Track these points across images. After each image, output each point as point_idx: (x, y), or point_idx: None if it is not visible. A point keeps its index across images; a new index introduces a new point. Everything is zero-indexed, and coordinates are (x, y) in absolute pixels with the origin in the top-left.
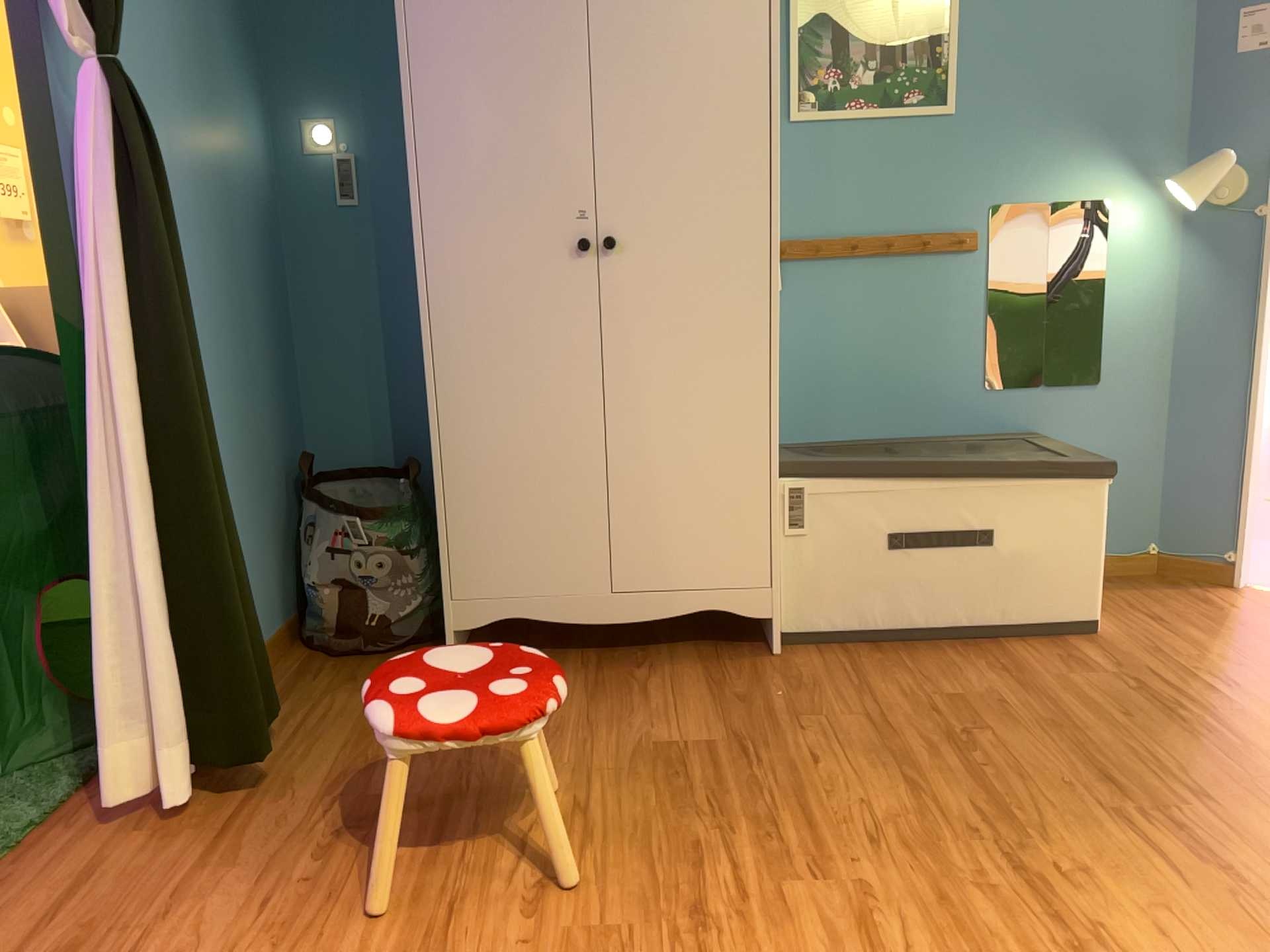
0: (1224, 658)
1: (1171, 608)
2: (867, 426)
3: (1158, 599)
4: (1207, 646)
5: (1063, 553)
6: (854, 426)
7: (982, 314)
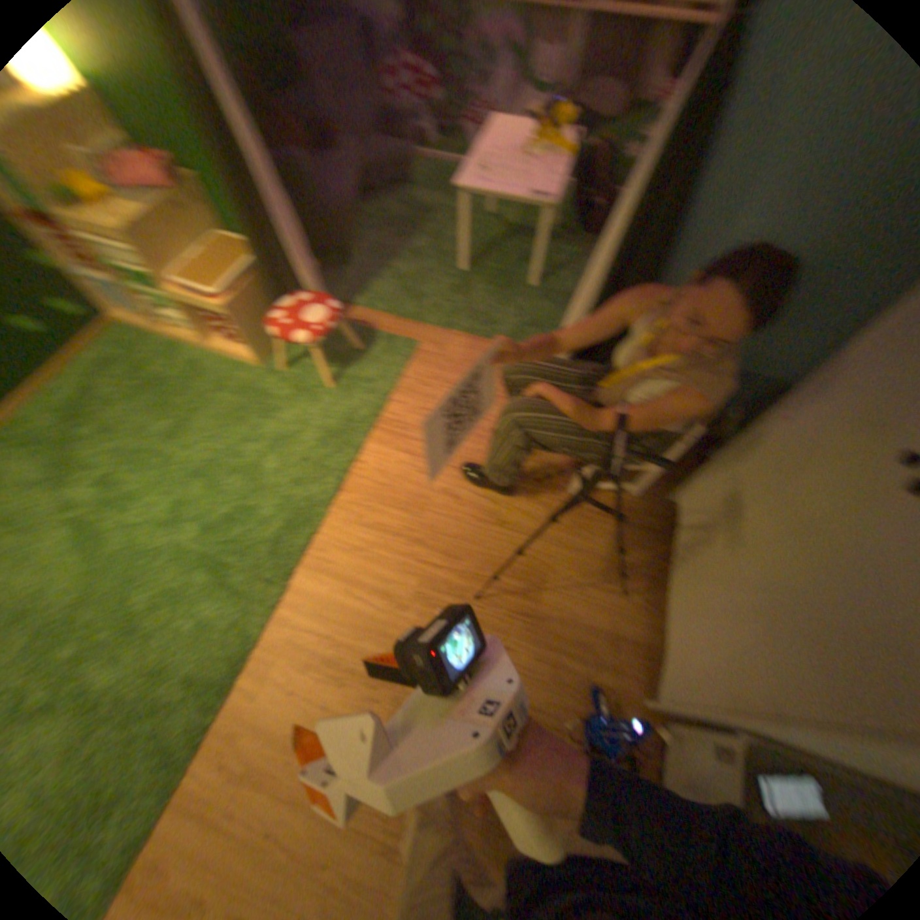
0: None
1: None
2: None
3: None
4: None
5: None
6: None
7: None
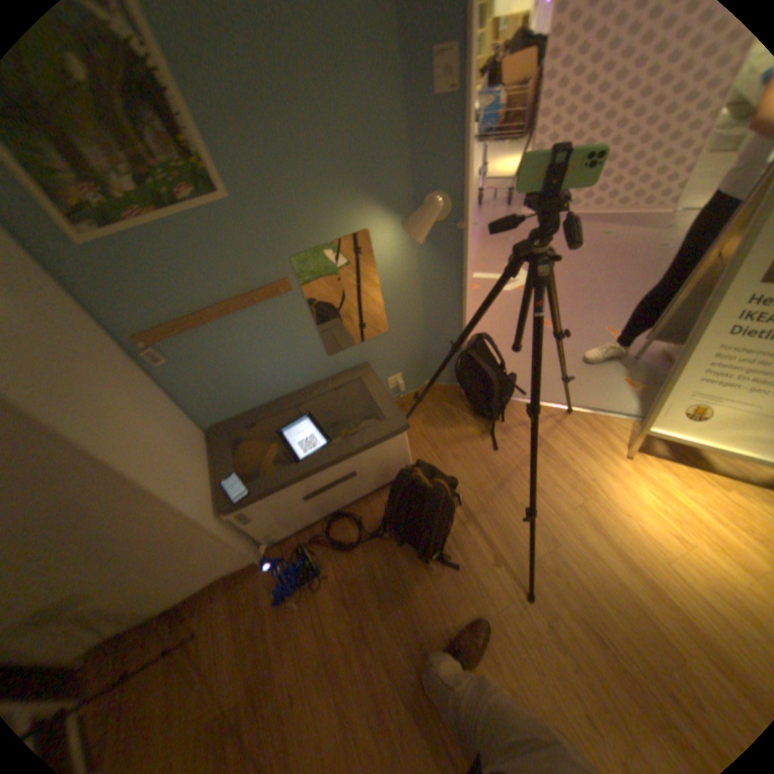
0: (464, 477)
1: (439, 428)
2: (271, 398)
3: (433, 419)
4: (457, 466)
5: (390, 462)
6: (264, 400)
7: (312, 322)
